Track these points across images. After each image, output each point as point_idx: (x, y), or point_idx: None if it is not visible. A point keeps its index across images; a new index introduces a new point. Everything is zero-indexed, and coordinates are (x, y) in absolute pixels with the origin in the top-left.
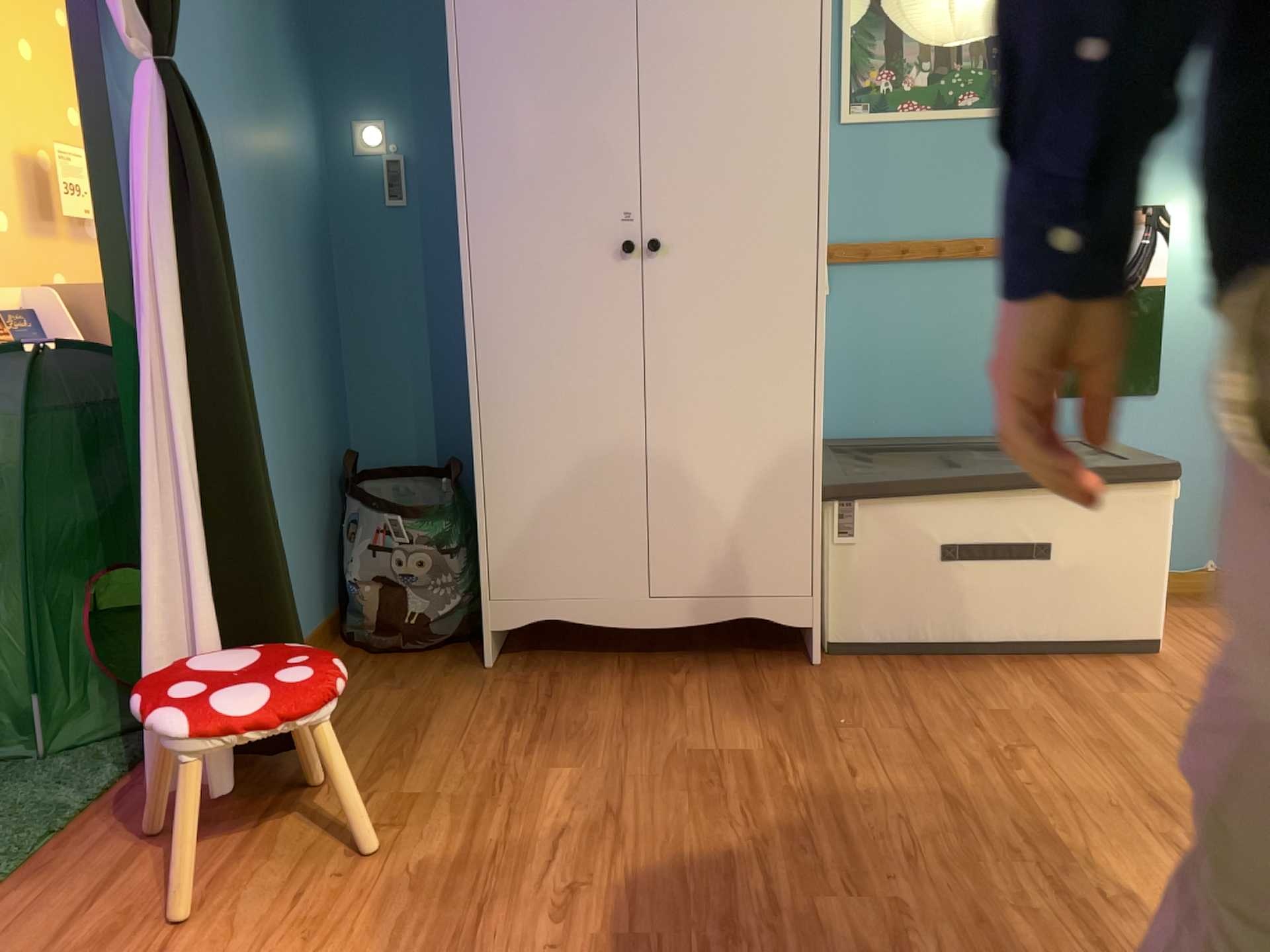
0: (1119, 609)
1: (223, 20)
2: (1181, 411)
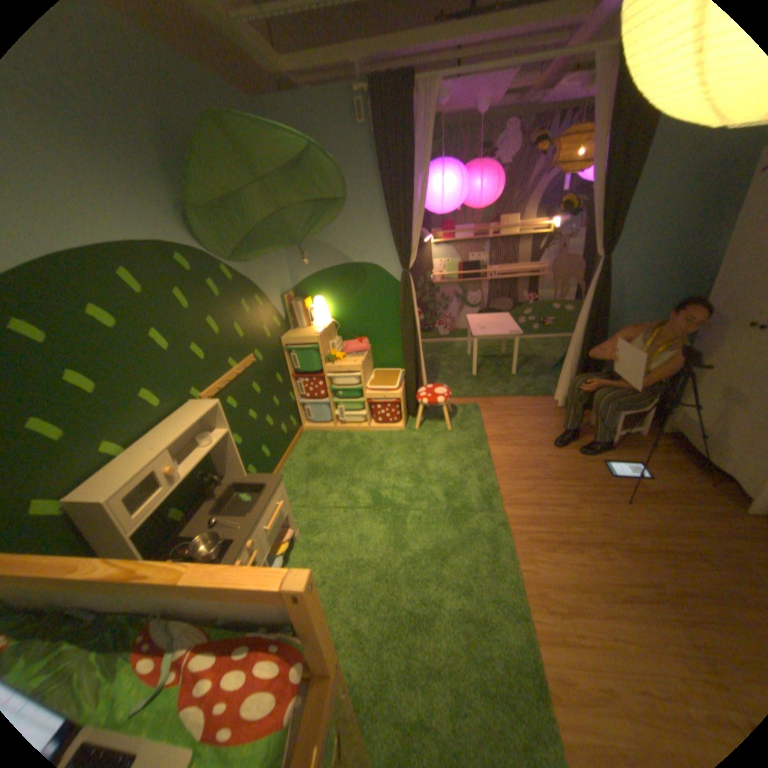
0: None
1: (674, 224)
2: None
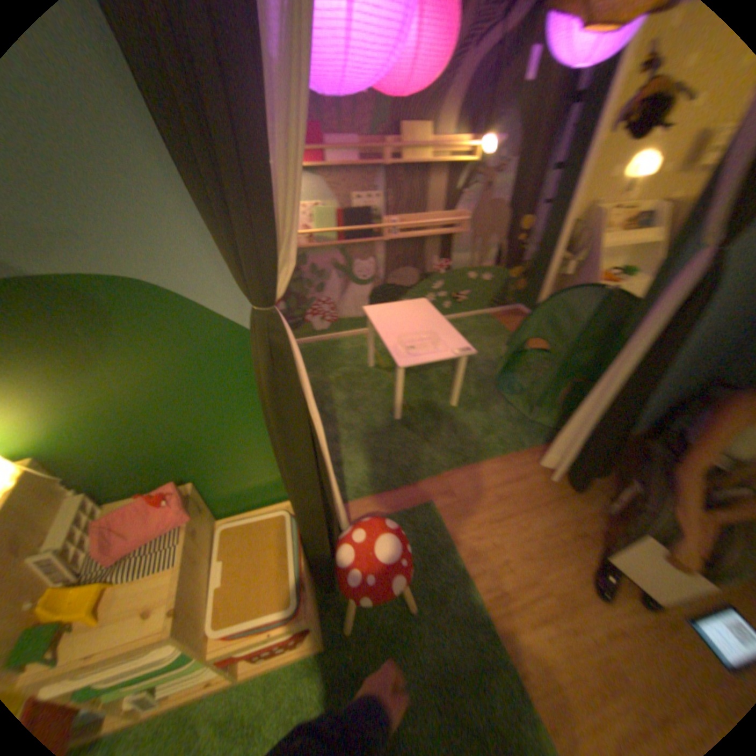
0: None
1: None
2: None
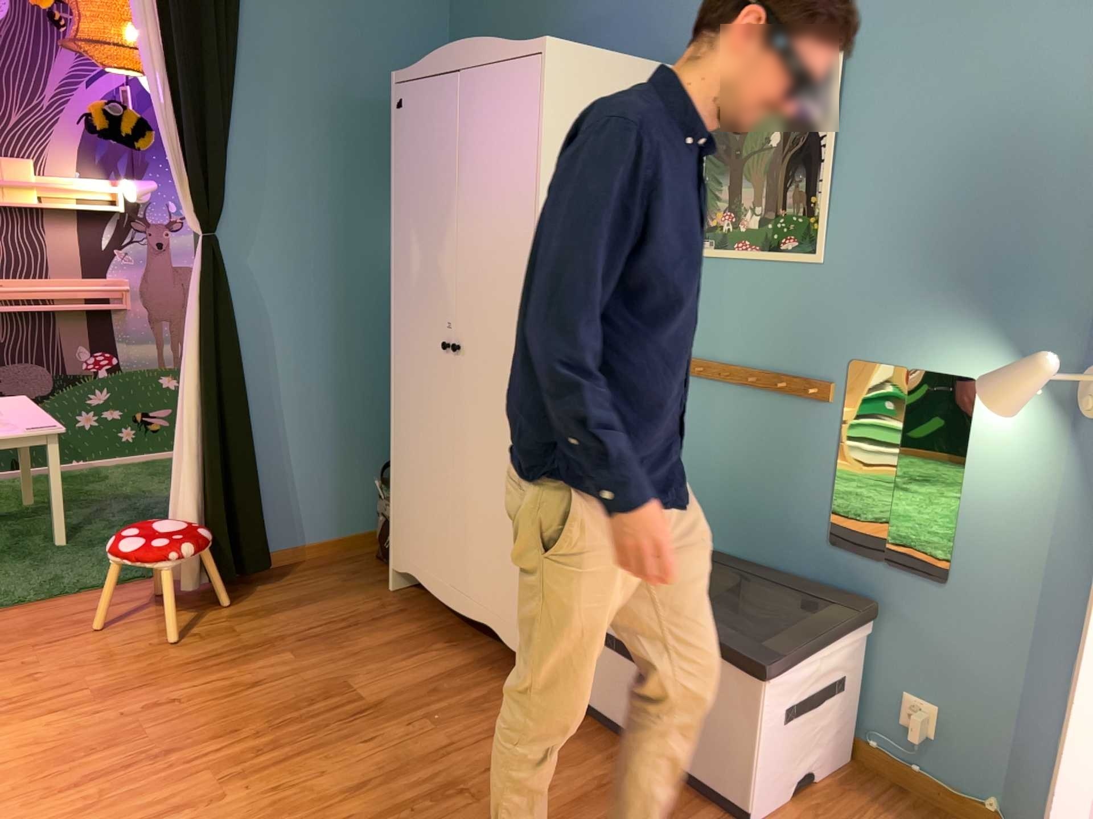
0: (718, 762)
1: (321, 188)
2: (971, 611)
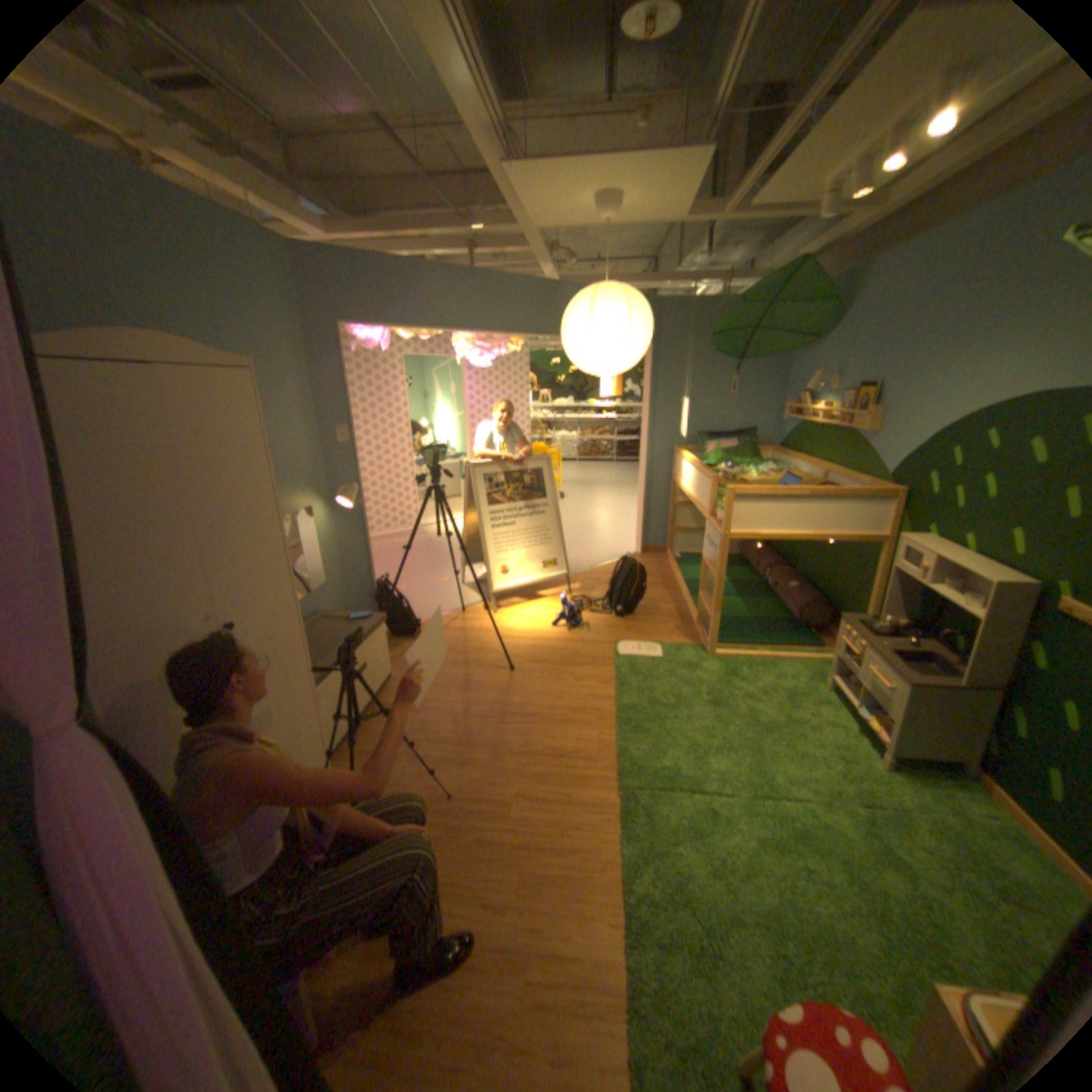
0: (382, 671)
1: None
2: (331, 585)
